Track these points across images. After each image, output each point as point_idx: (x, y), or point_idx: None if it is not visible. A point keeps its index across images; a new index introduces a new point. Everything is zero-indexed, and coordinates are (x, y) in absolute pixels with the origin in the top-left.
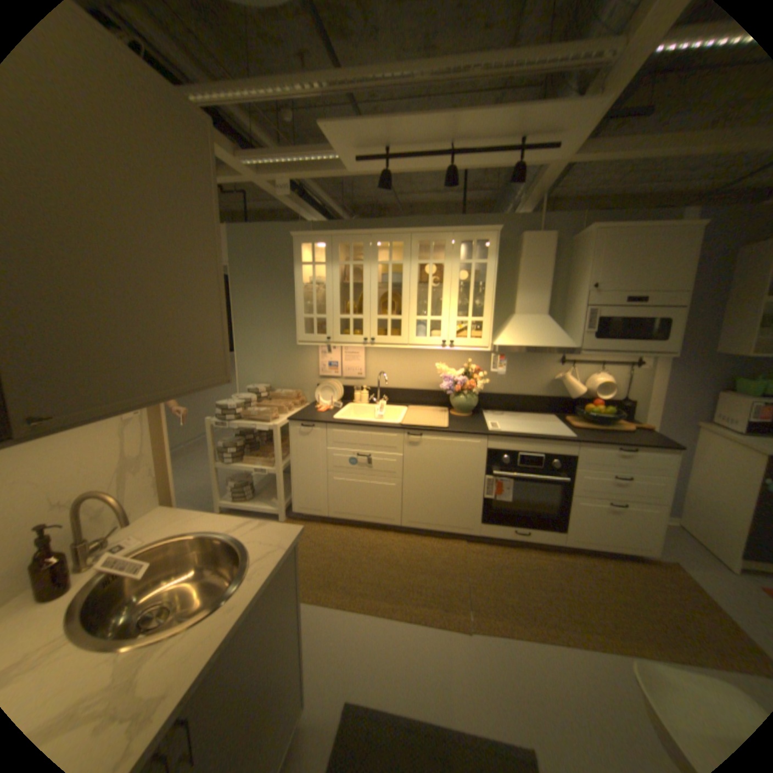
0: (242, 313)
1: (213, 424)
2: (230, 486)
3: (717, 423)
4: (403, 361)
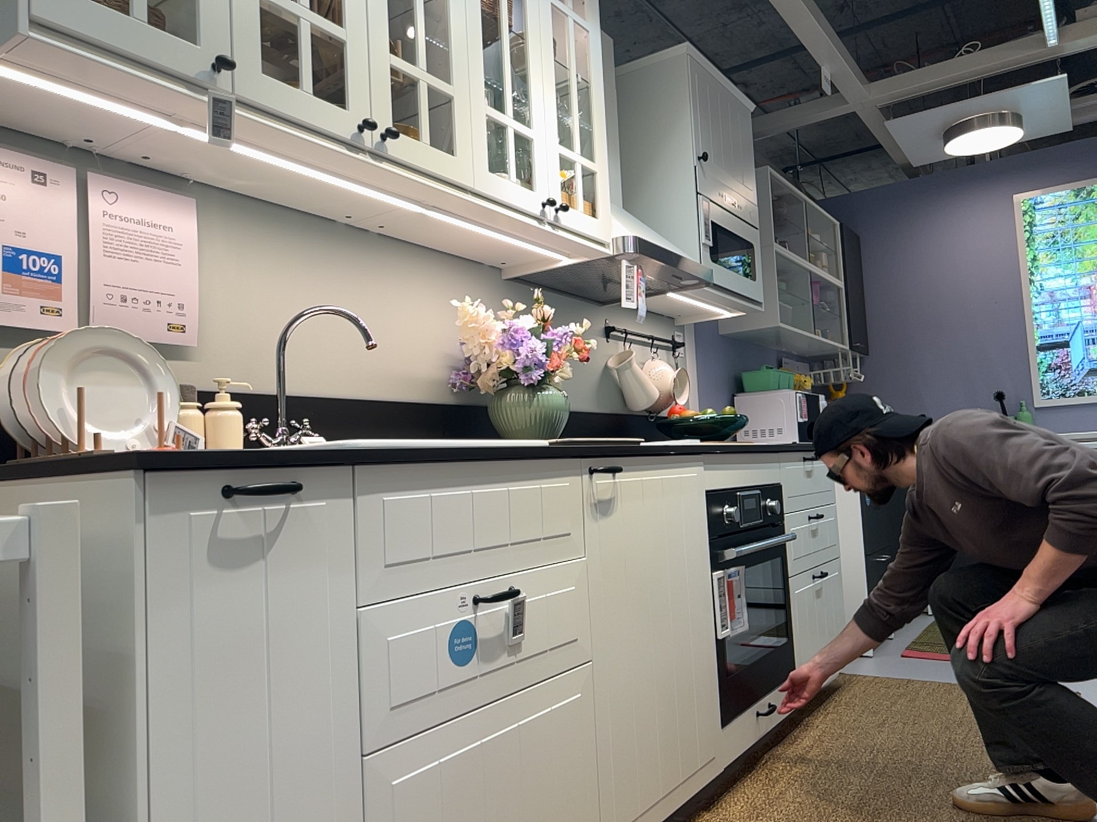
0: None
1: None
2: None
3: None
4: (325, 291)
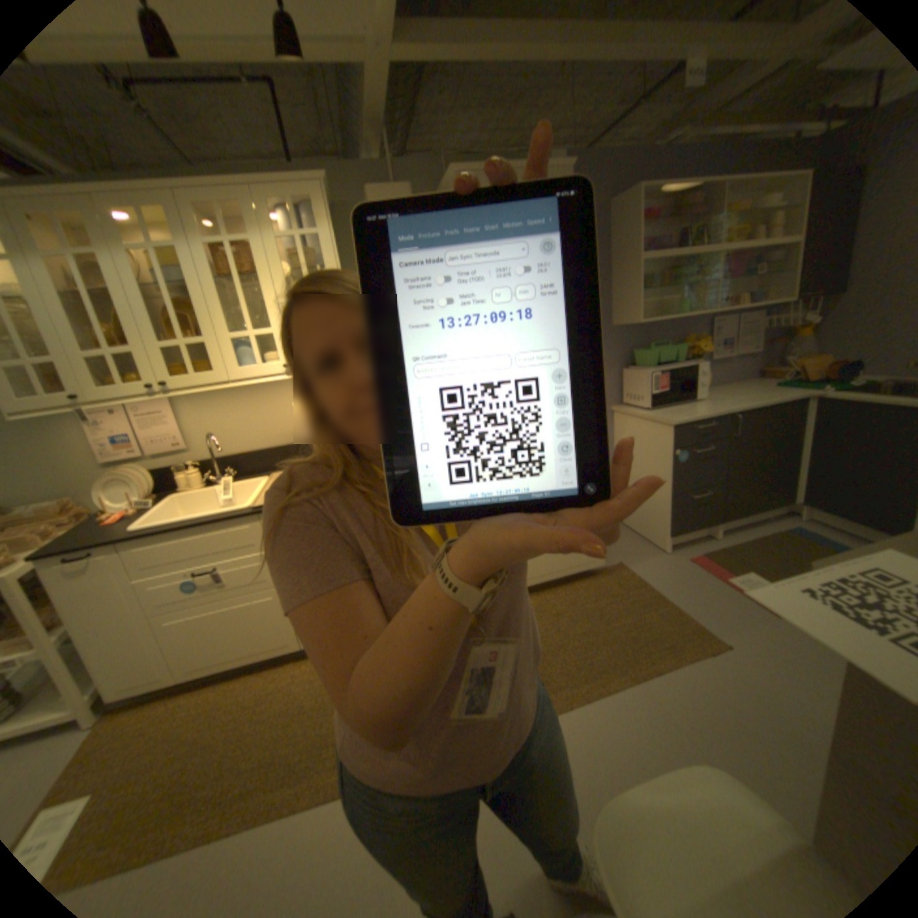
0: None
1: None
2: None
3: (626, 402)
4: (243, 409)
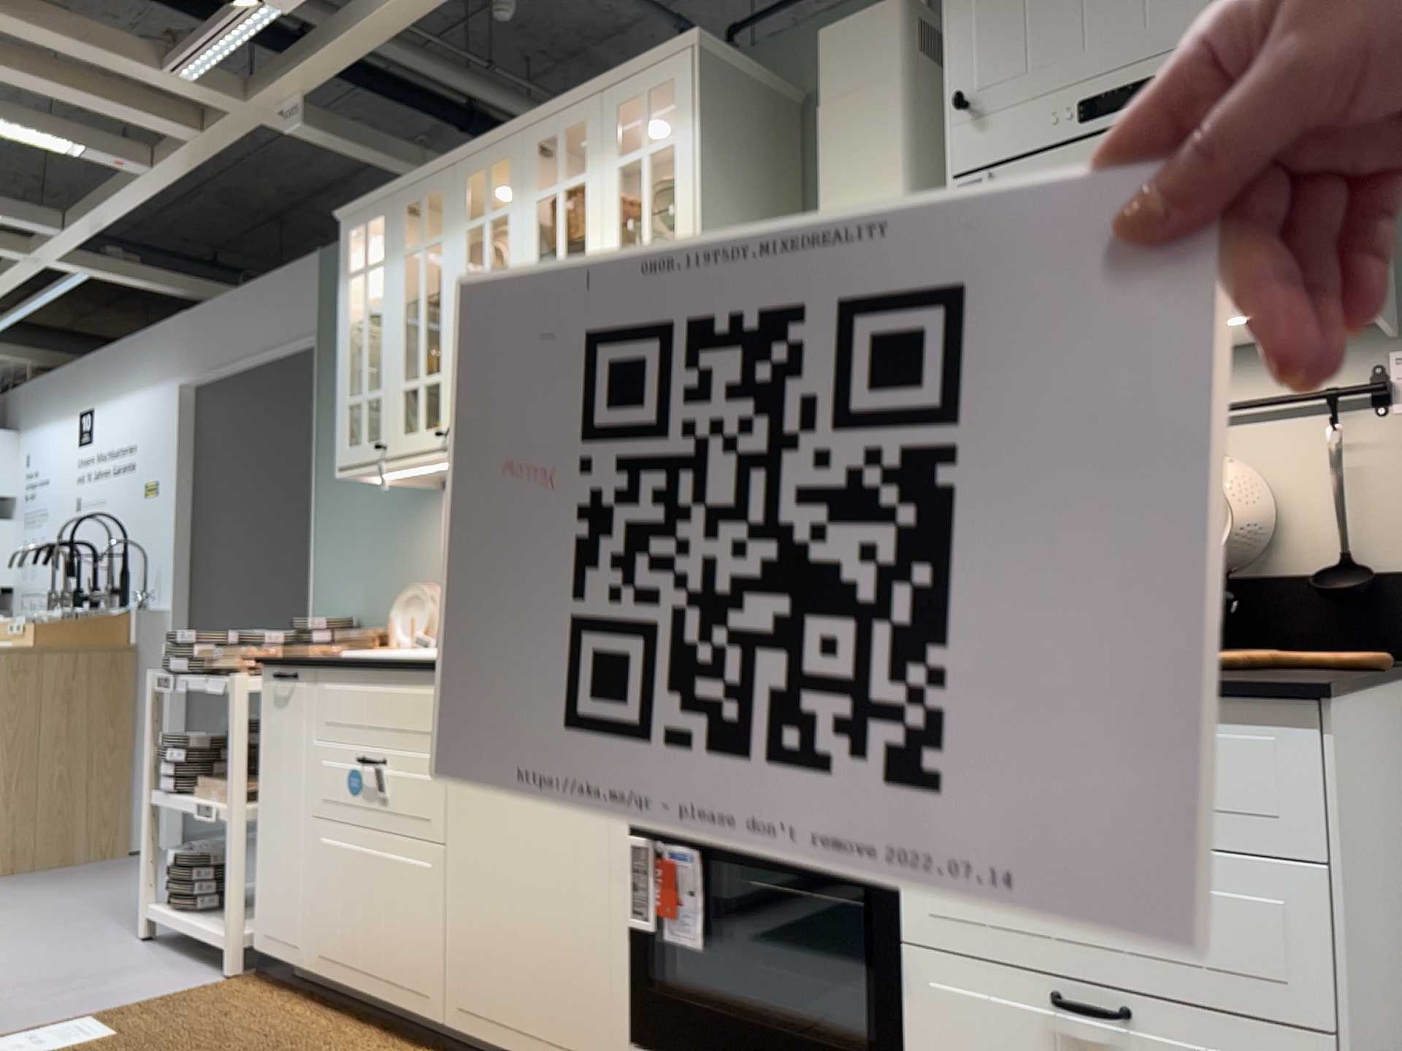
0: (329, 441)
1: (157, 681)
2: (170, 857)
3: None
4: None
